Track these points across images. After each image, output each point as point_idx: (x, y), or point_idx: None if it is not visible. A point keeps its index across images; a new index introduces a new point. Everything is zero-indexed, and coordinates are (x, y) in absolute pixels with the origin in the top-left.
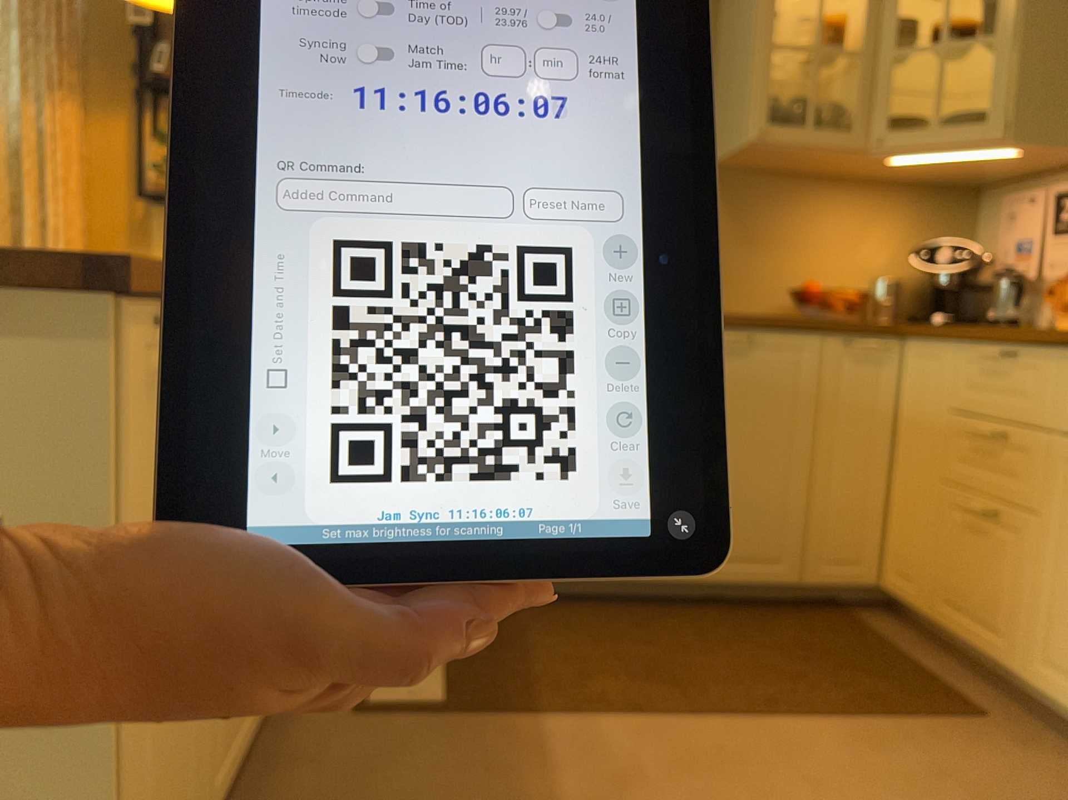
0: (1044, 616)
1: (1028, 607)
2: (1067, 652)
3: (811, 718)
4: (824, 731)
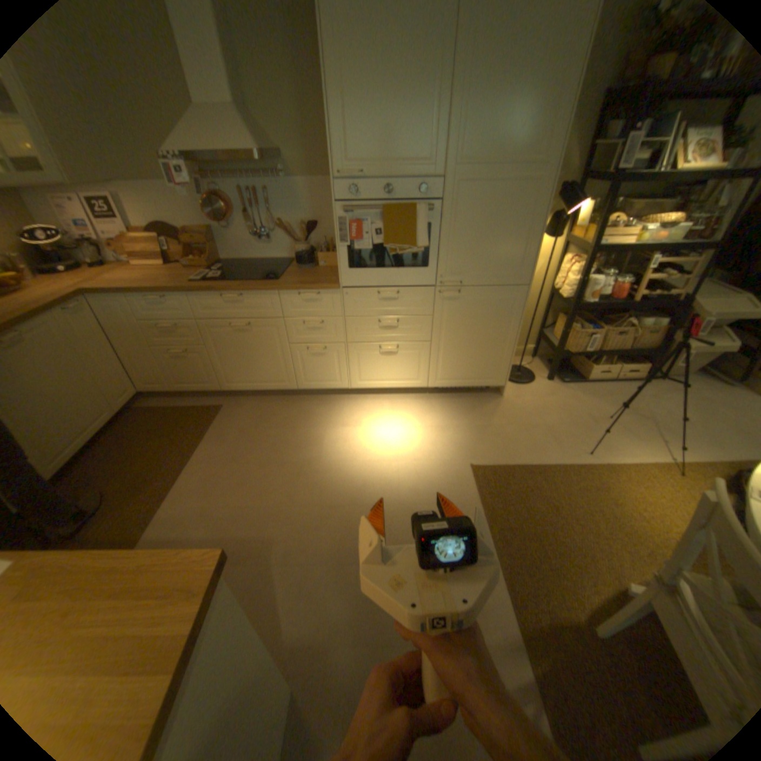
0: (219, 372)
1: (211, 372)
2: (231, 377)
3: (195, 448)
4: (203, 447)
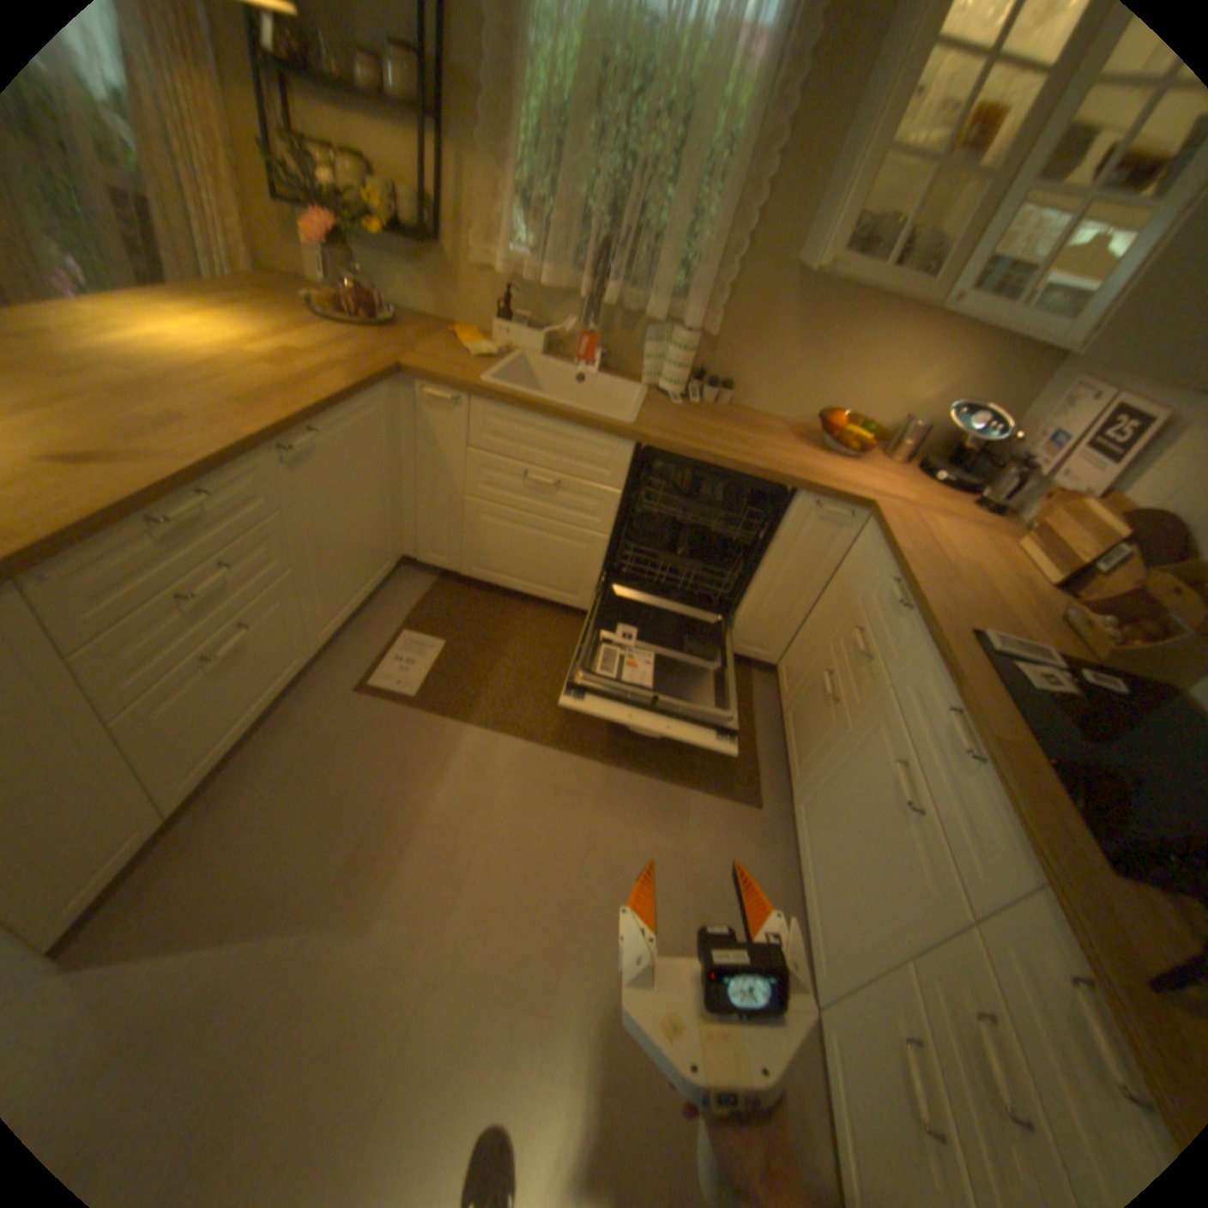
0: (819, 781)
1: (817, 767)
2: (815, 813)
3: (640, 773)
4: (641, 787)
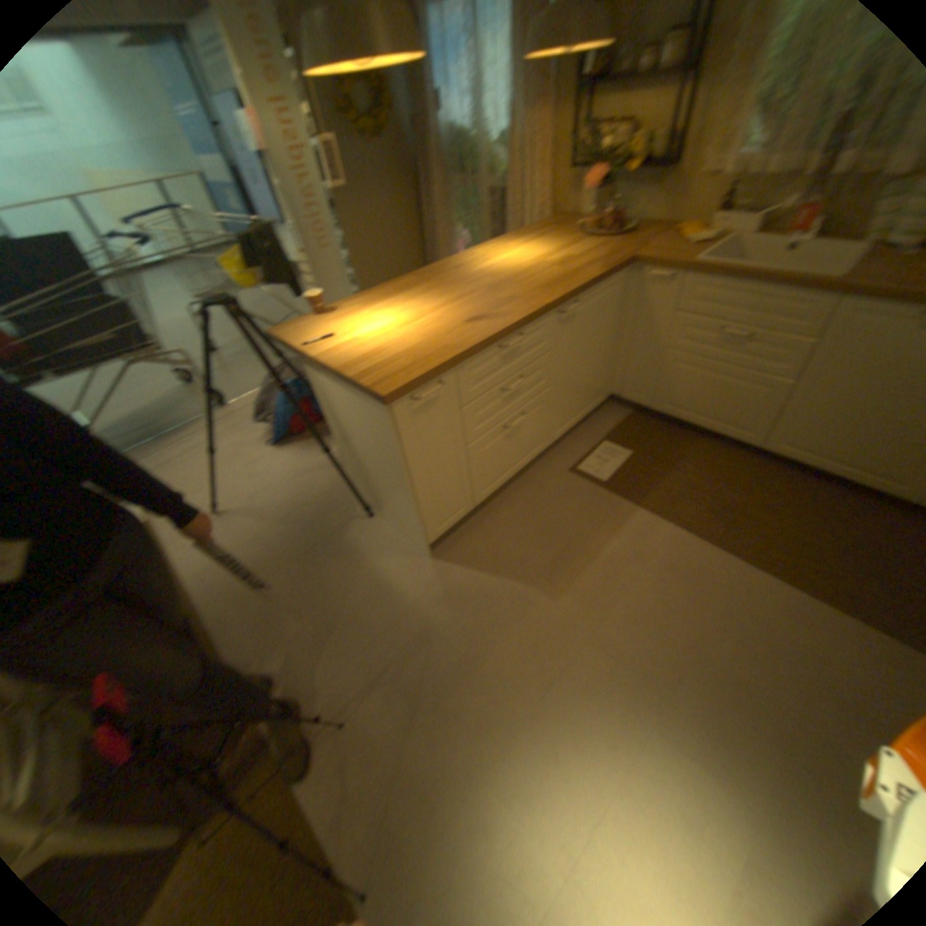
0: None
1: None
2: None
3: (789, 583)
4: (788, 593)
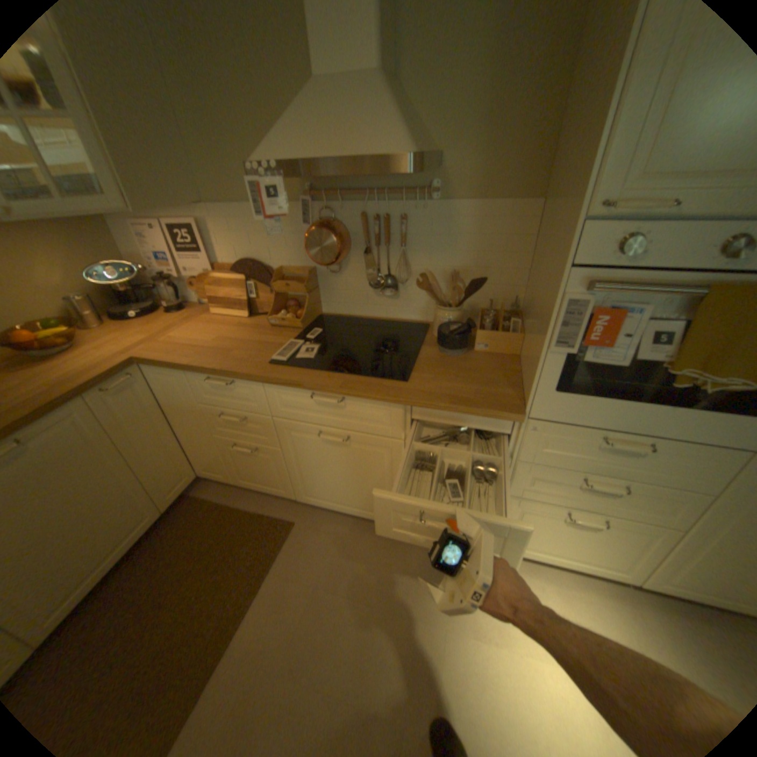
0: (296, 481)
1: (287, 479)
2: (312, 491)
3: (243, 615)
4: (254, 616)
